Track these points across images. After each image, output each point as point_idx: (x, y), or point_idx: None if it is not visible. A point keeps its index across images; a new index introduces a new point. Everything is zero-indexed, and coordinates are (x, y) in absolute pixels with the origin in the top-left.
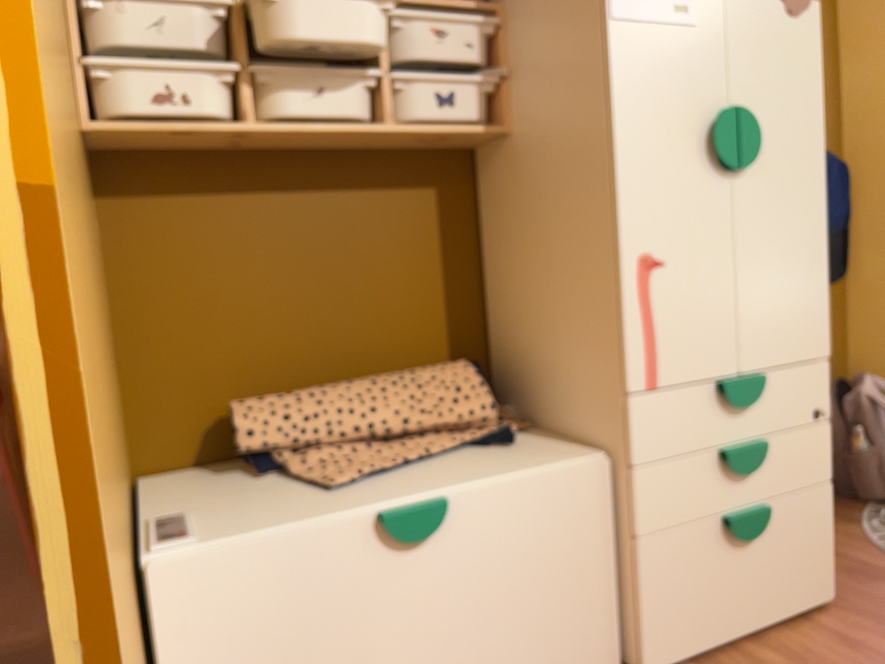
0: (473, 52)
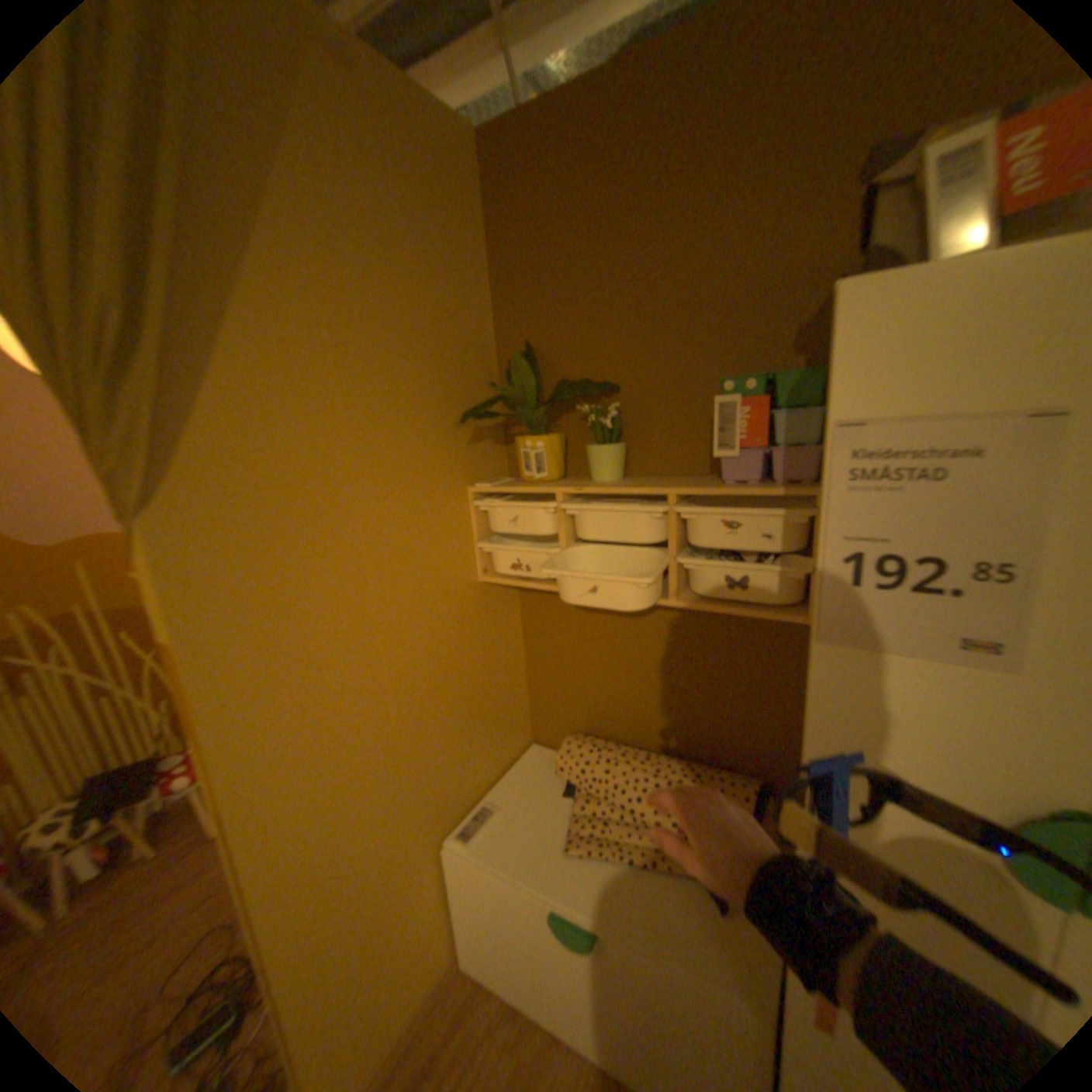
0: (771, 544)
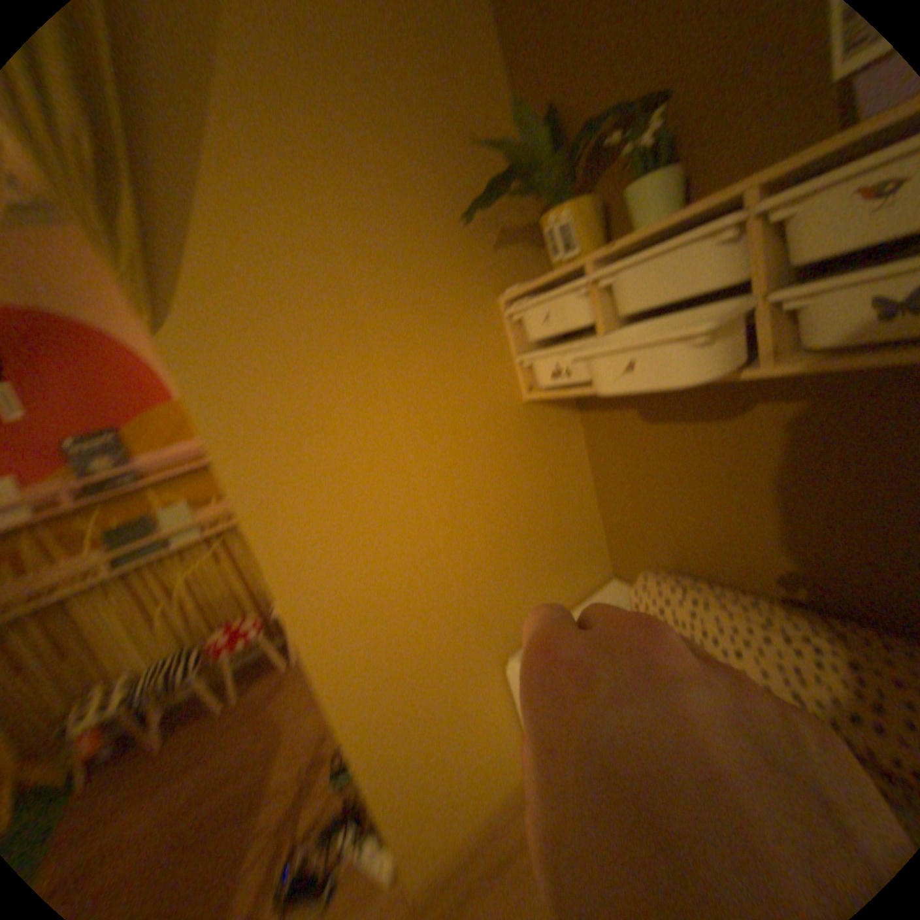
0: None
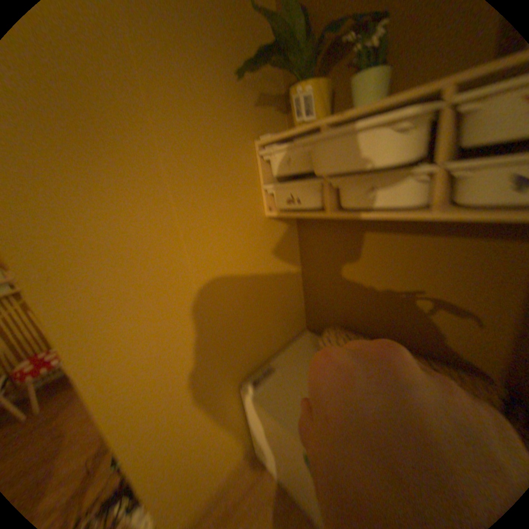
0: None
